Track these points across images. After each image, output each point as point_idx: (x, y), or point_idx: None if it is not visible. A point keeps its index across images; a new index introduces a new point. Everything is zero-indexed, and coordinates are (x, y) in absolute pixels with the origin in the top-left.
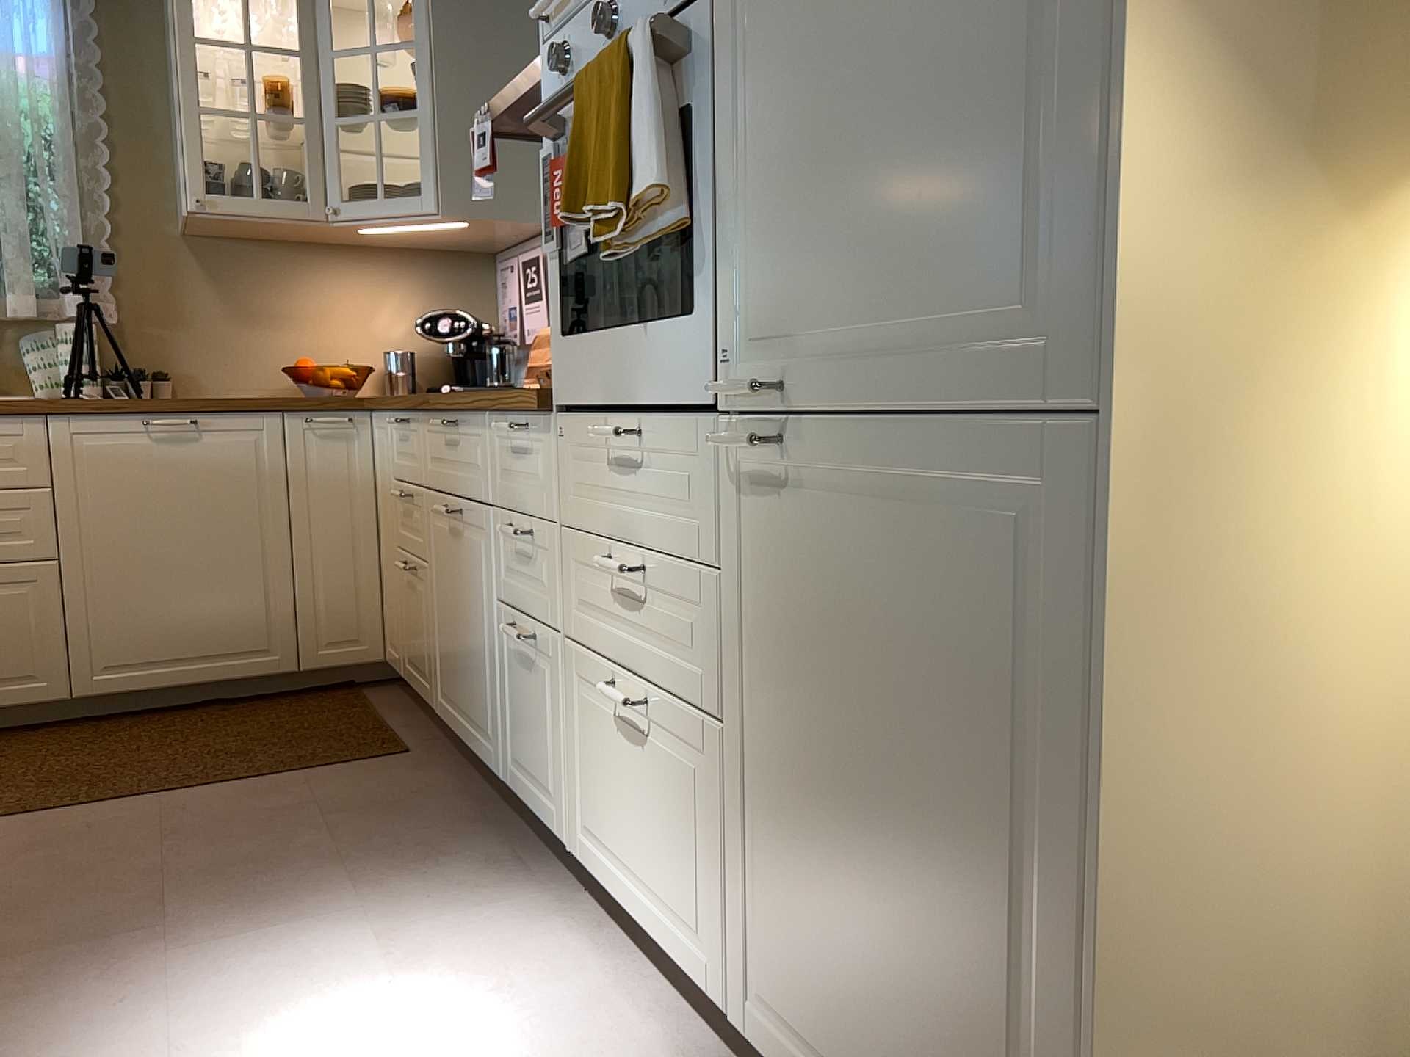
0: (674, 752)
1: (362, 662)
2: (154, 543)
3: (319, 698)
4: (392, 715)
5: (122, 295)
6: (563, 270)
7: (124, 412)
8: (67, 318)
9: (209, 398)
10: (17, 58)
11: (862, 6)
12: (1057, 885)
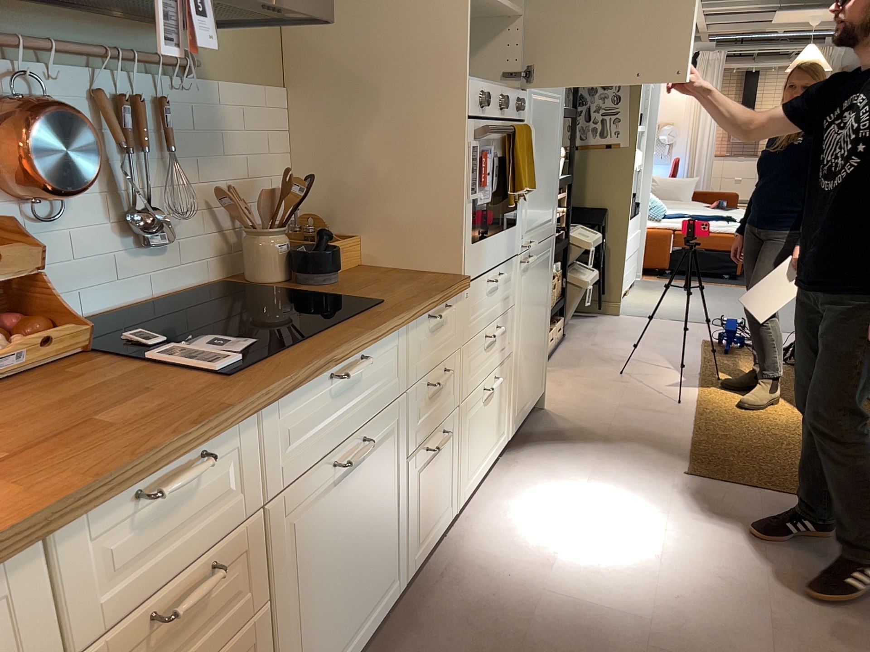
0: (500, 381)
1: None
2: None
3: None
4: None
5: None
6: (471, 209)
7: None
8: None
9: None
10: None
11: (543, 152)
12: (547, 312)
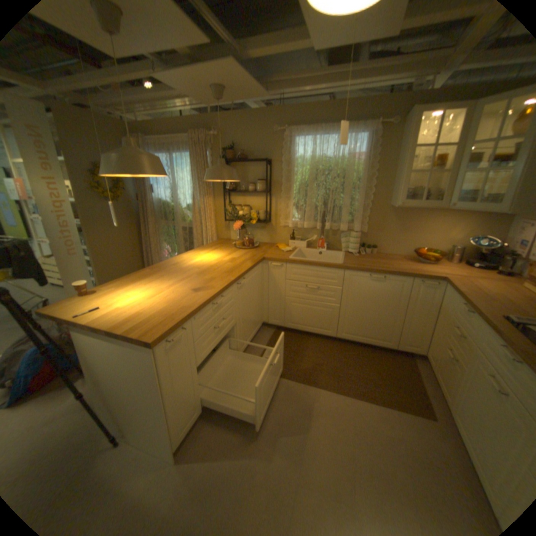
0: None
1: (419, 354)
2: (365, 306)
3: (402, 360)
4: (428, 385)
5: (369, 222)
6: None
7: (366, 271)
8: (353, 229)
9: (387, 253)
10: (355, 154)
11: None
12: None
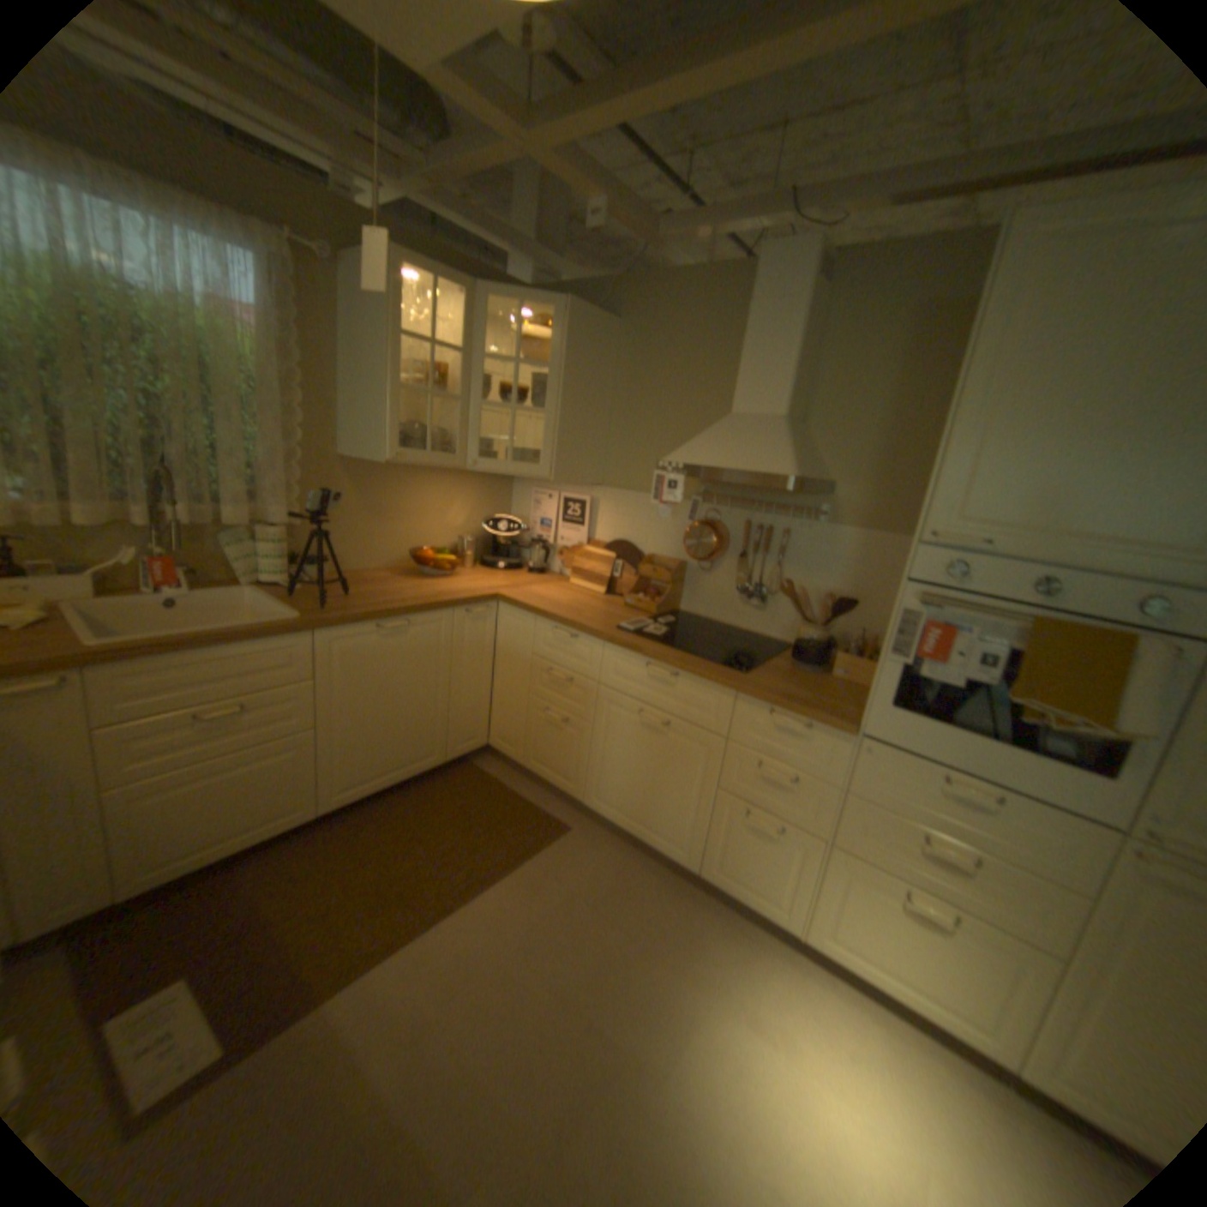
0: (983, 946)
1: (478, 749)
2: (376, 705)
3: (458, 777)
4: (519, 789)
5: (294, 501)
6: (900, 671)
7: (367, 622)
8: (261, 522)
9: (348, 571)
10: (225, 308)
11: None
12: None
